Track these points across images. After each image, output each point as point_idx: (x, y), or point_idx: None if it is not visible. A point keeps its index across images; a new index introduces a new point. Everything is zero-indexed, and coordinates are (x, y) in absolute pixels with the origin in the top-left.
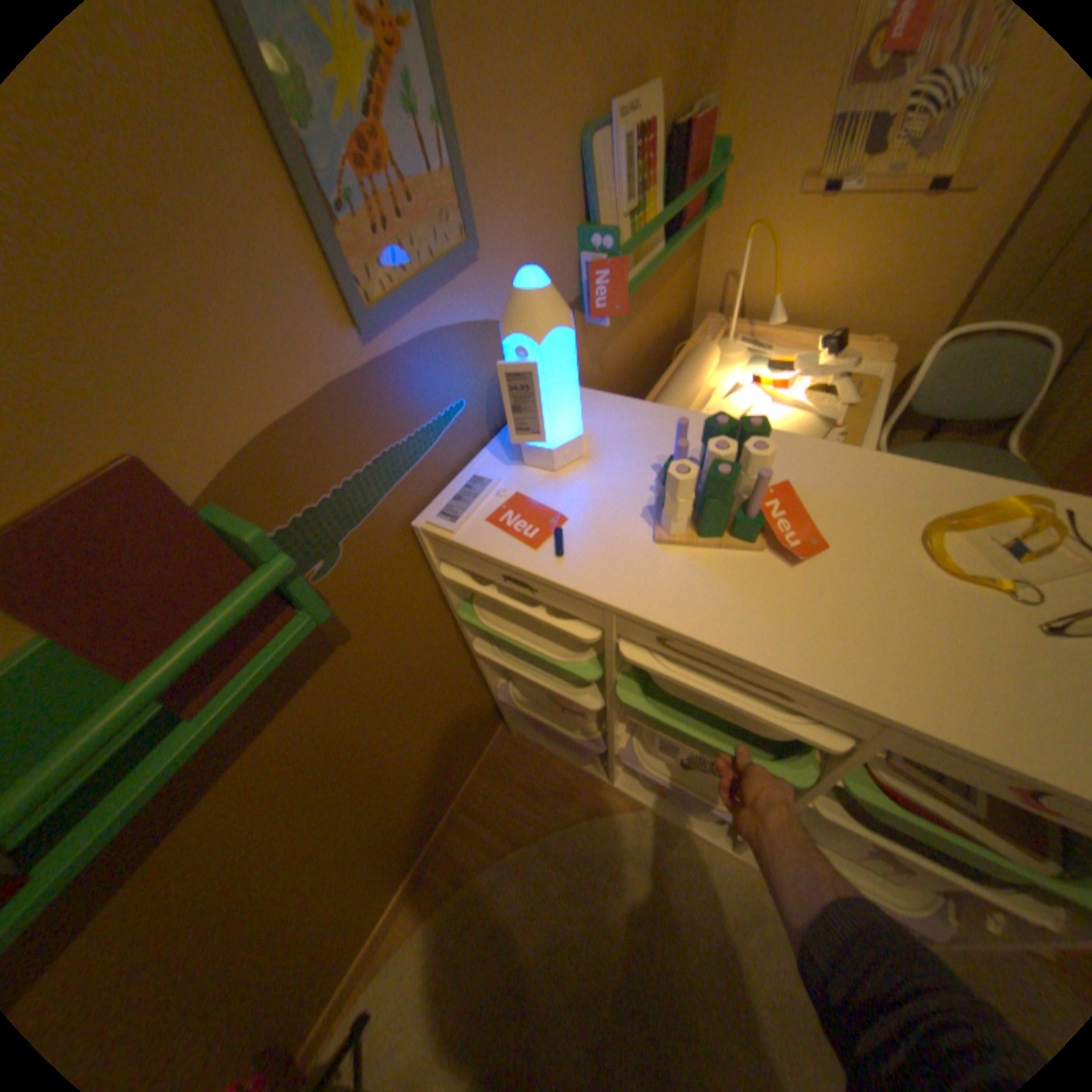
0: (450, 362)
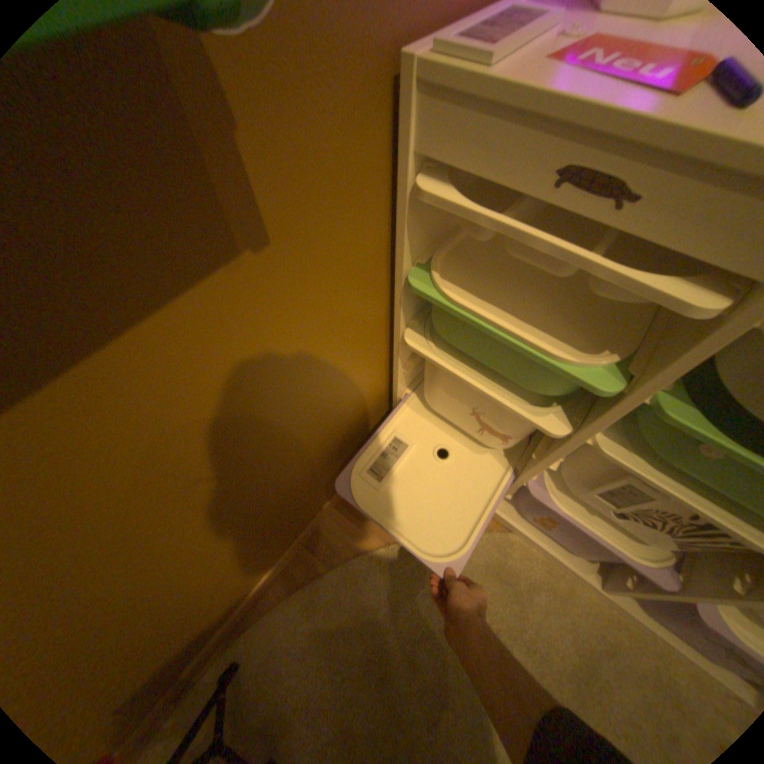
0: None
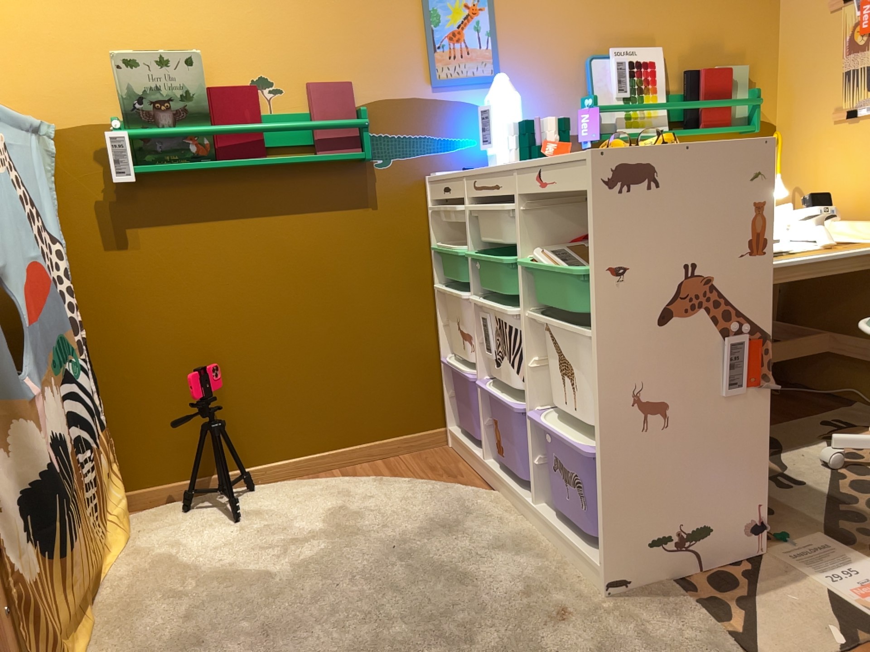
0: (472, 119)
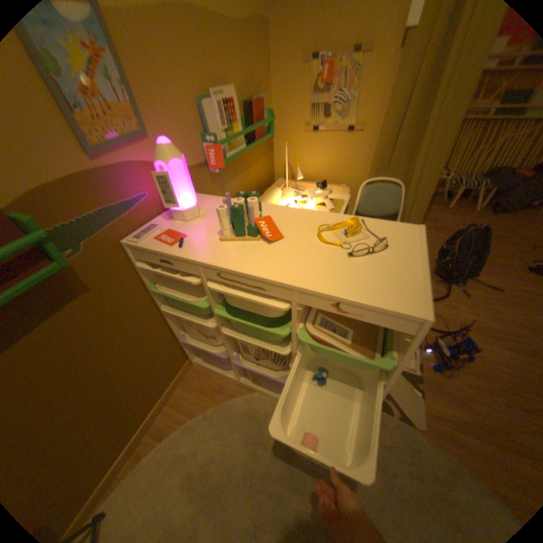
0: (137, 176)
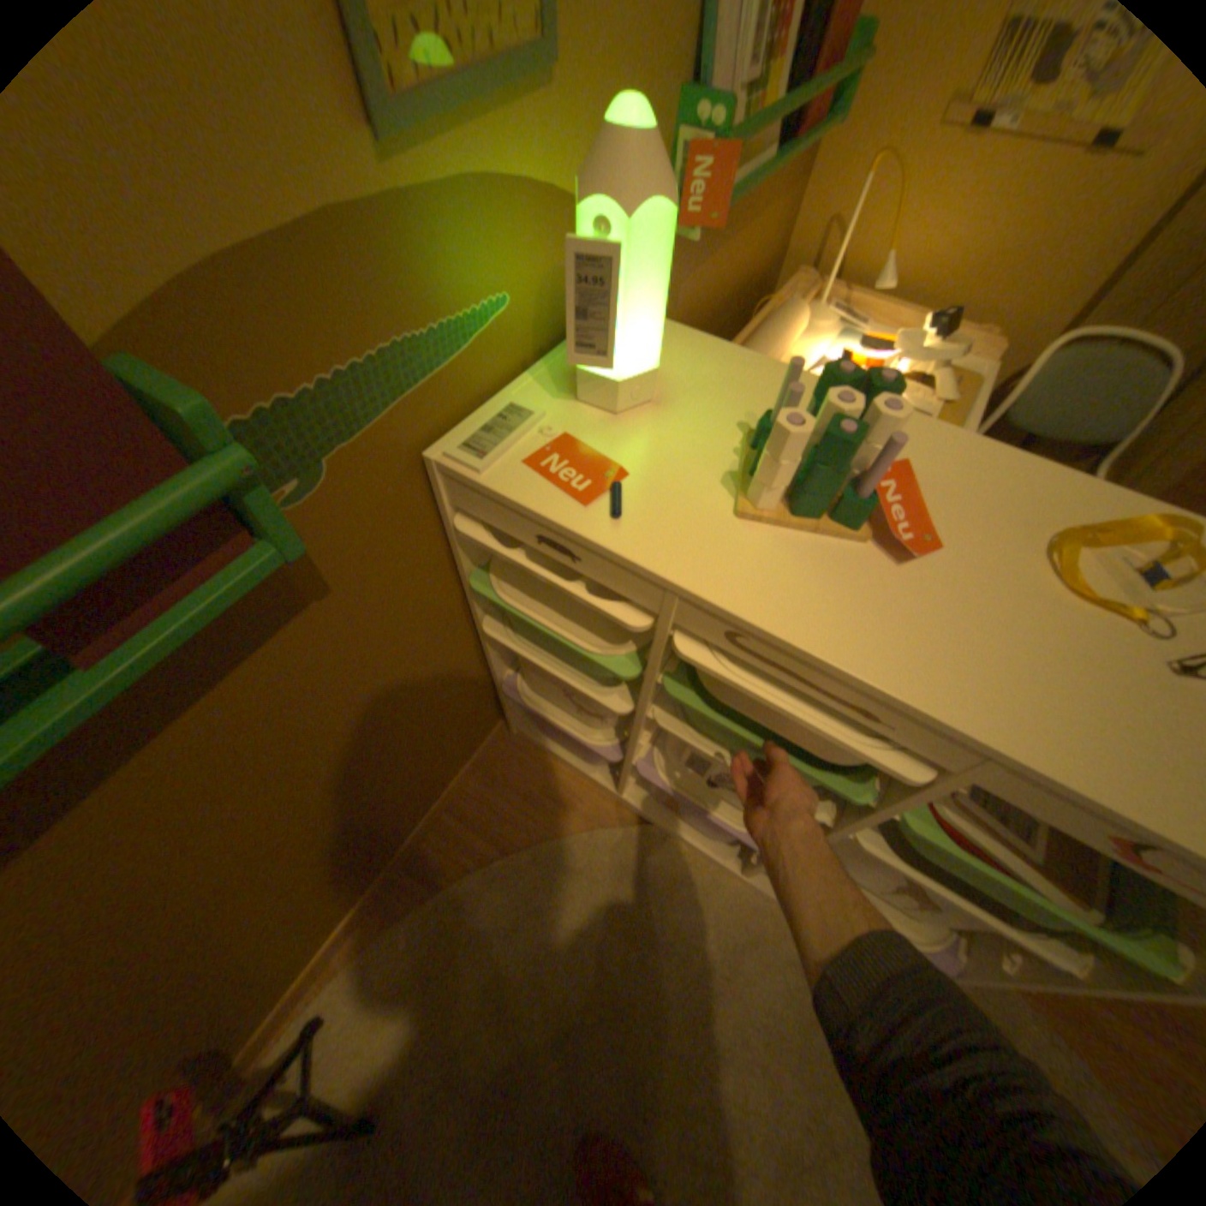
0: (498, 233)
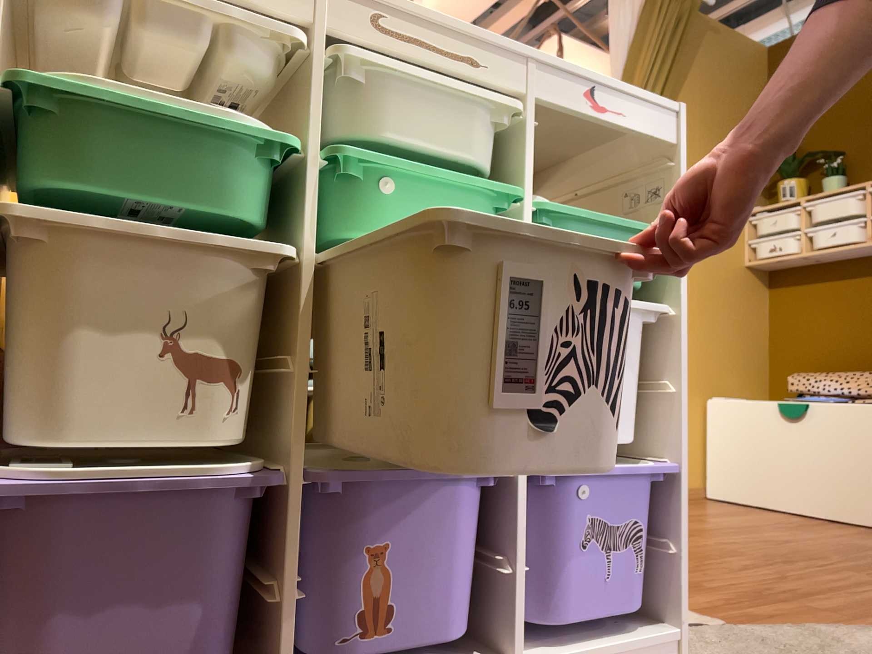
0: None
